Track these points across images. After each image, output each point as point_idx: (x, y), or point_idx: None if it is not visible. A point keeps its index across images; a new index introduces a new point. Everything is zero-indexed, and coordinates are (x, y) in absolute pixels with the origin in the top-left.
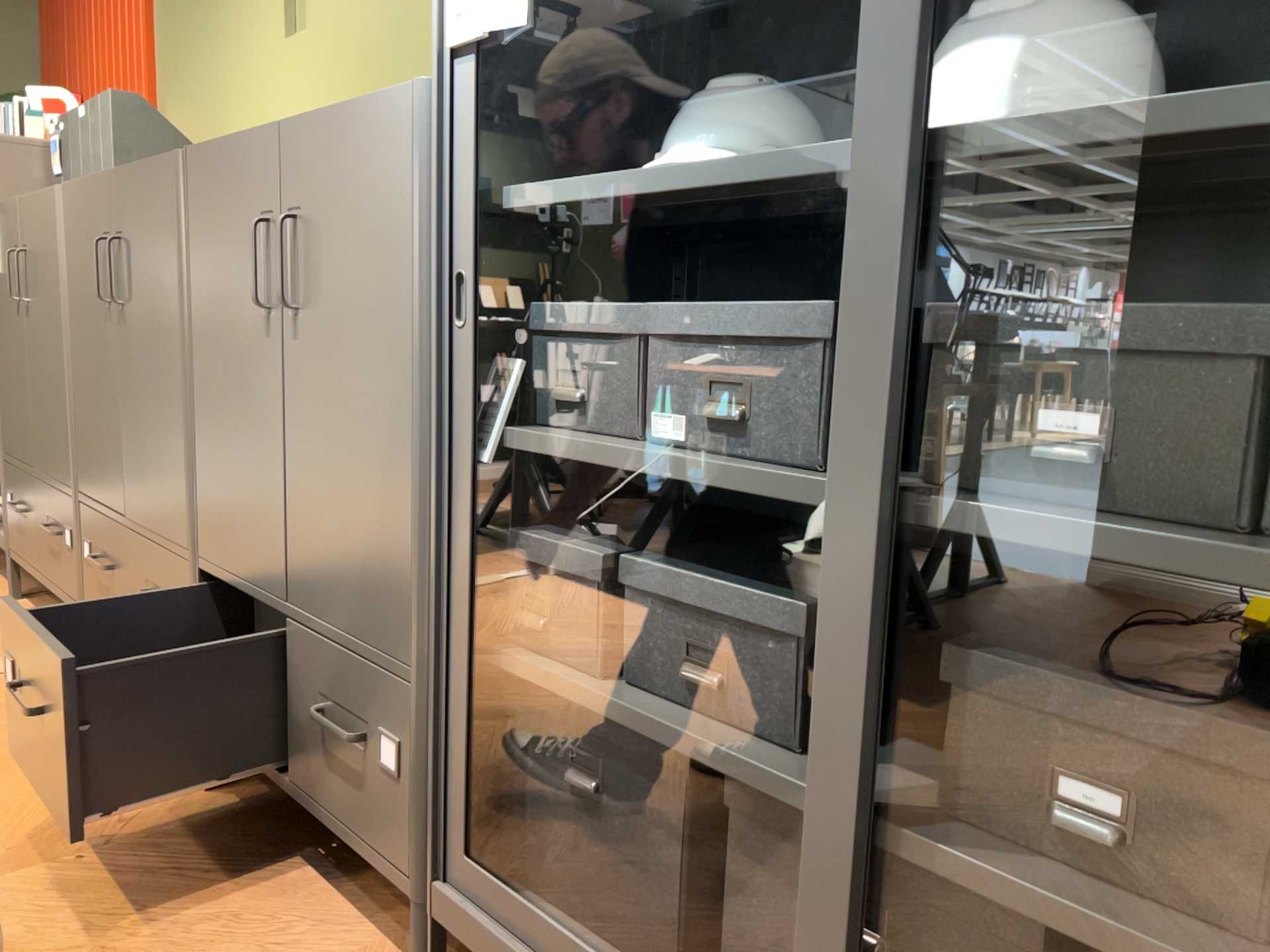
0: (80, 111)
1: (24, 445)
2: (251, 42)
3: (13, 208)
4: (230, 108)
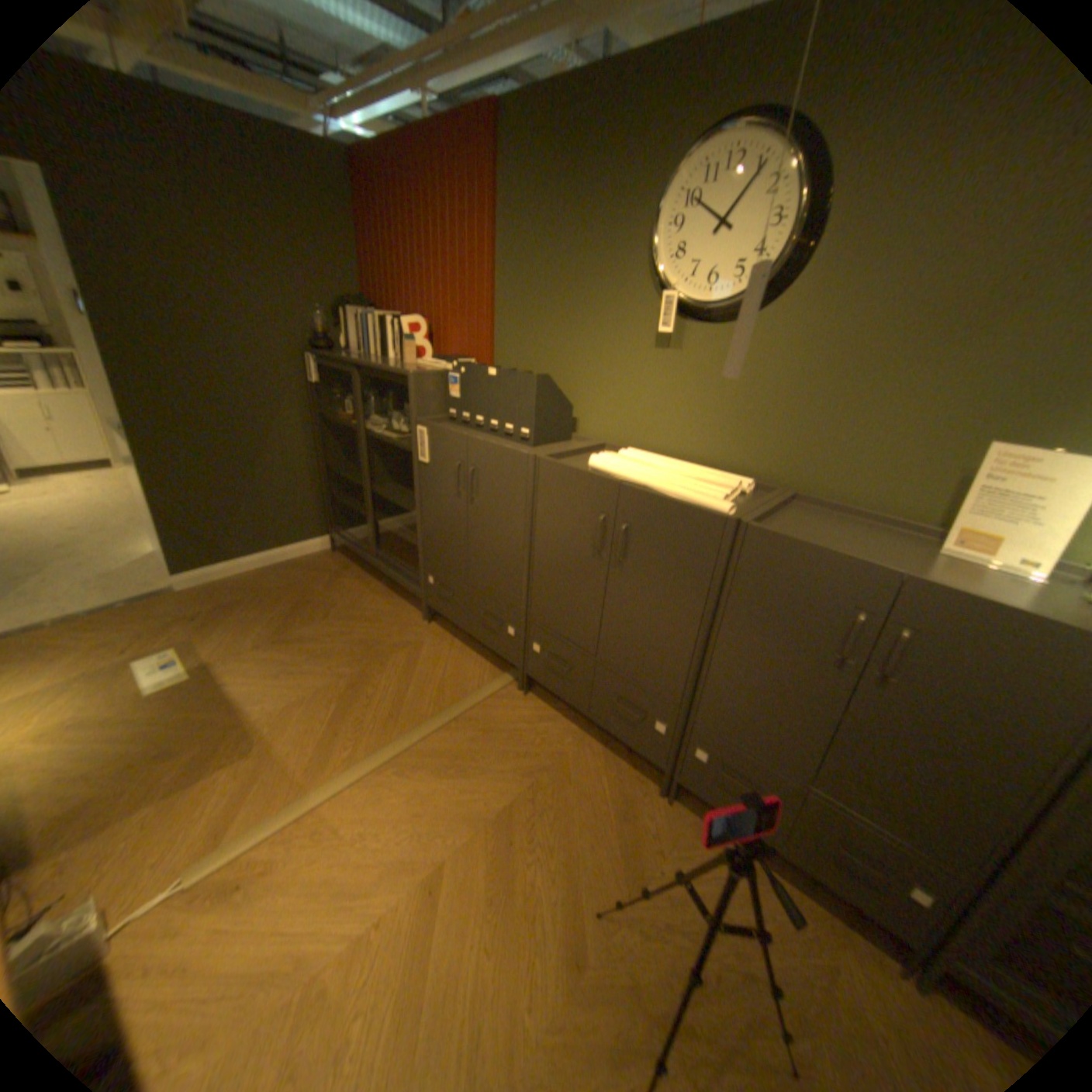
0: (488, 368)
1: (455, 562)
2: (613, 334)
3: (459, 437)
4: (581, 368)
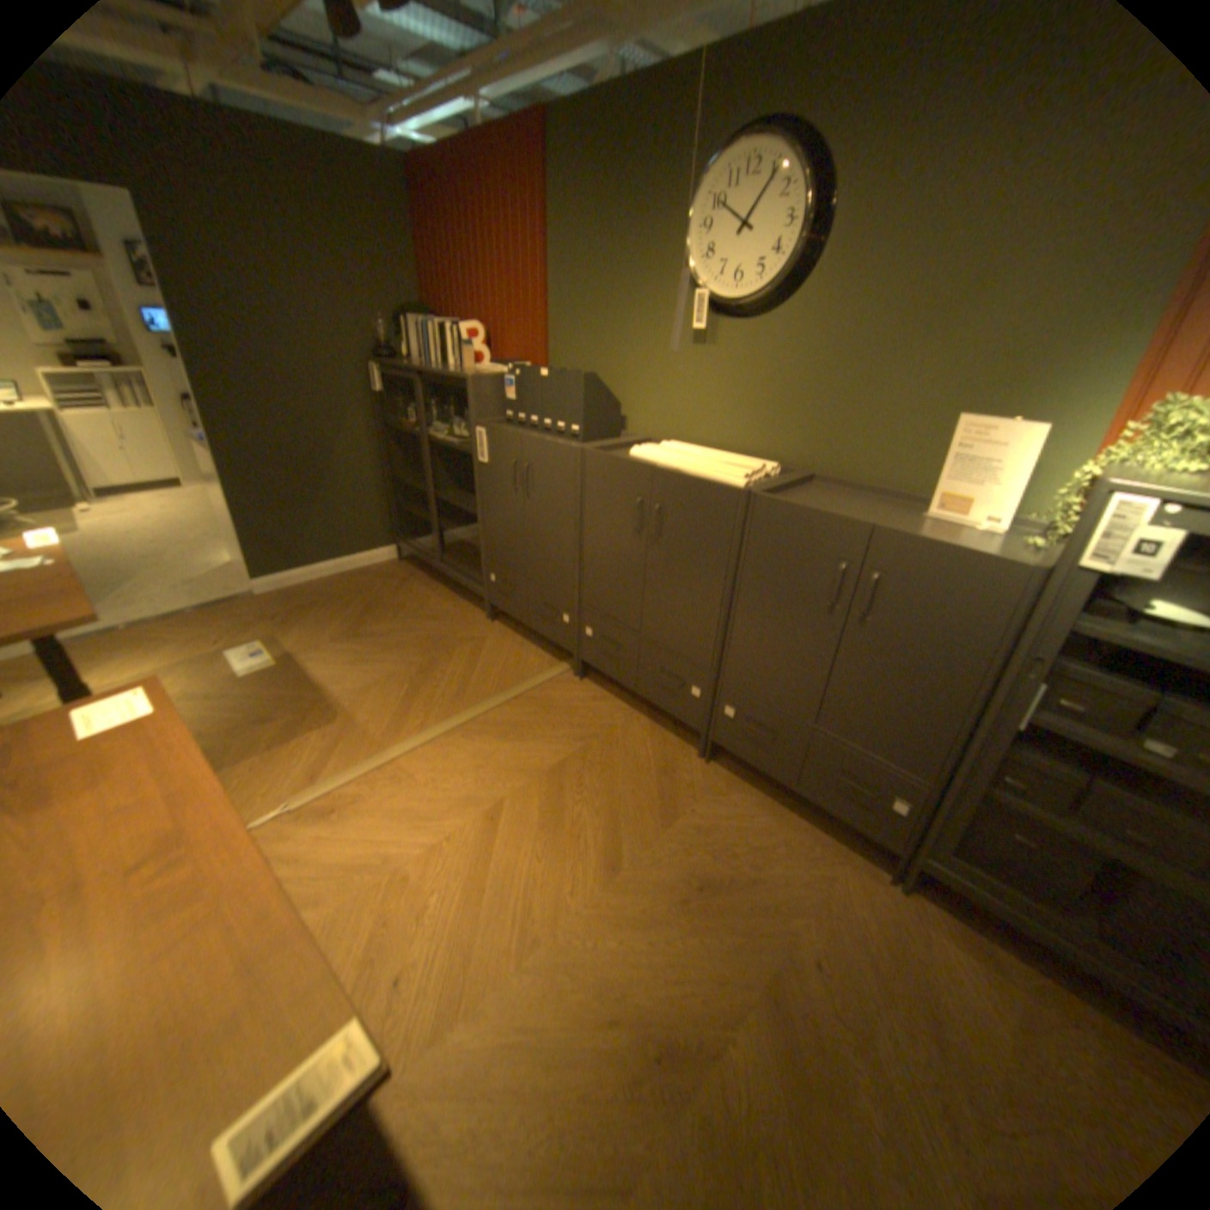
0: (540, 369)
1: (513, 558)
2: (655, 333)
3: (513, 435)
4: (627, 367)
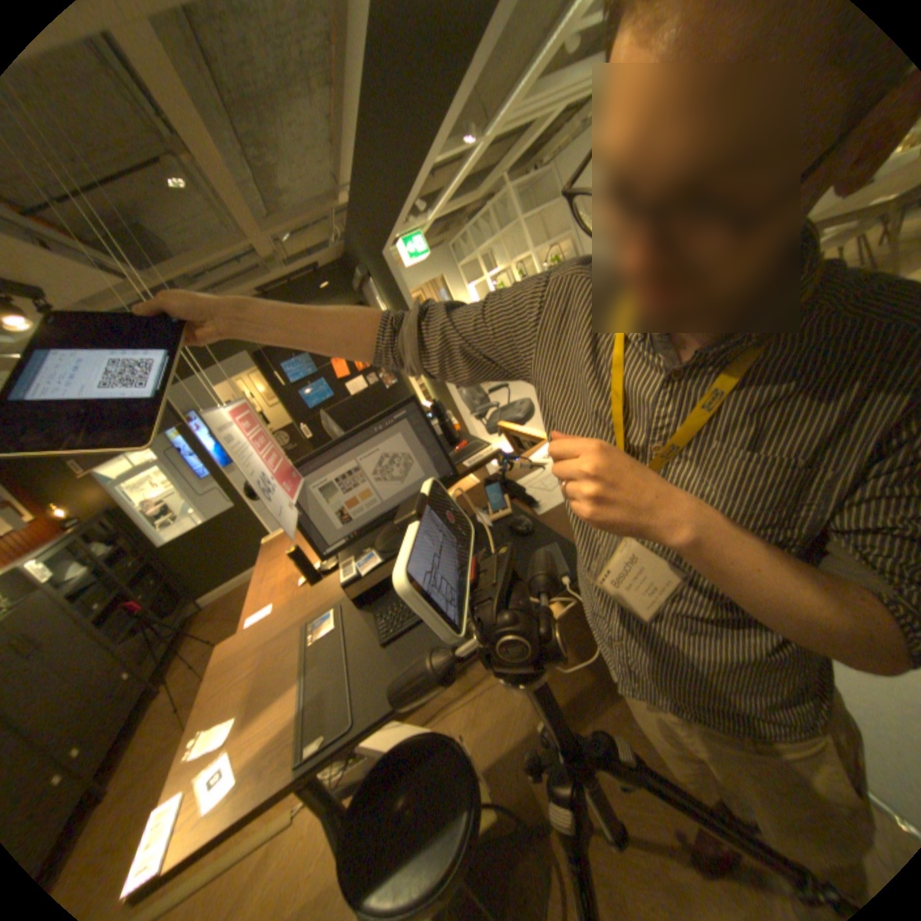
0: None
1: None
2: None
3: None
4: None
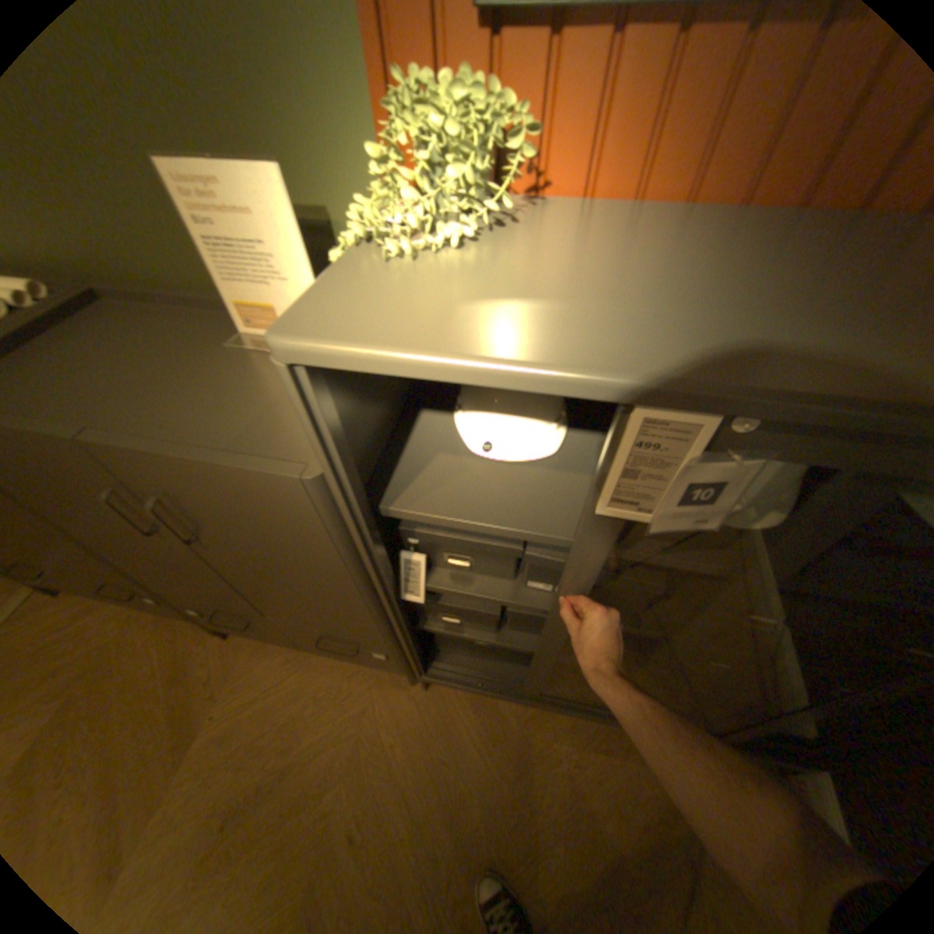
0: None
1: None
2: None
3: None
4: None
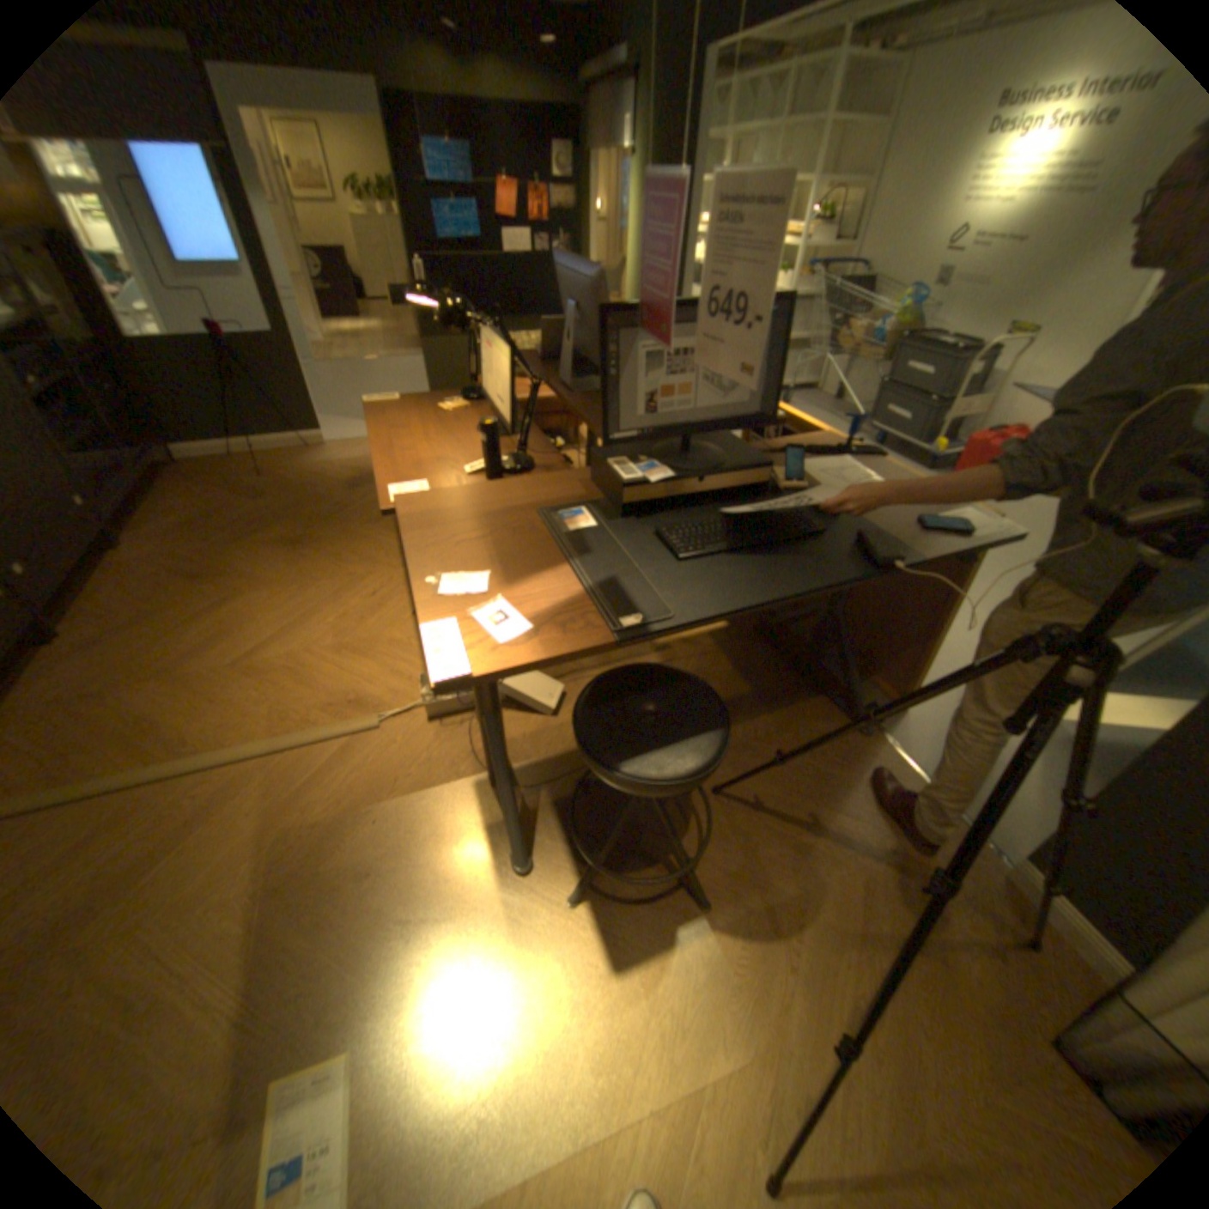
0: None
1: None
2: None
3: None
4: None
